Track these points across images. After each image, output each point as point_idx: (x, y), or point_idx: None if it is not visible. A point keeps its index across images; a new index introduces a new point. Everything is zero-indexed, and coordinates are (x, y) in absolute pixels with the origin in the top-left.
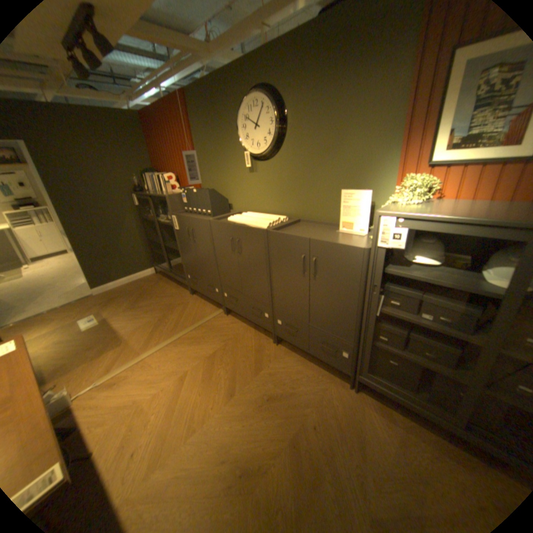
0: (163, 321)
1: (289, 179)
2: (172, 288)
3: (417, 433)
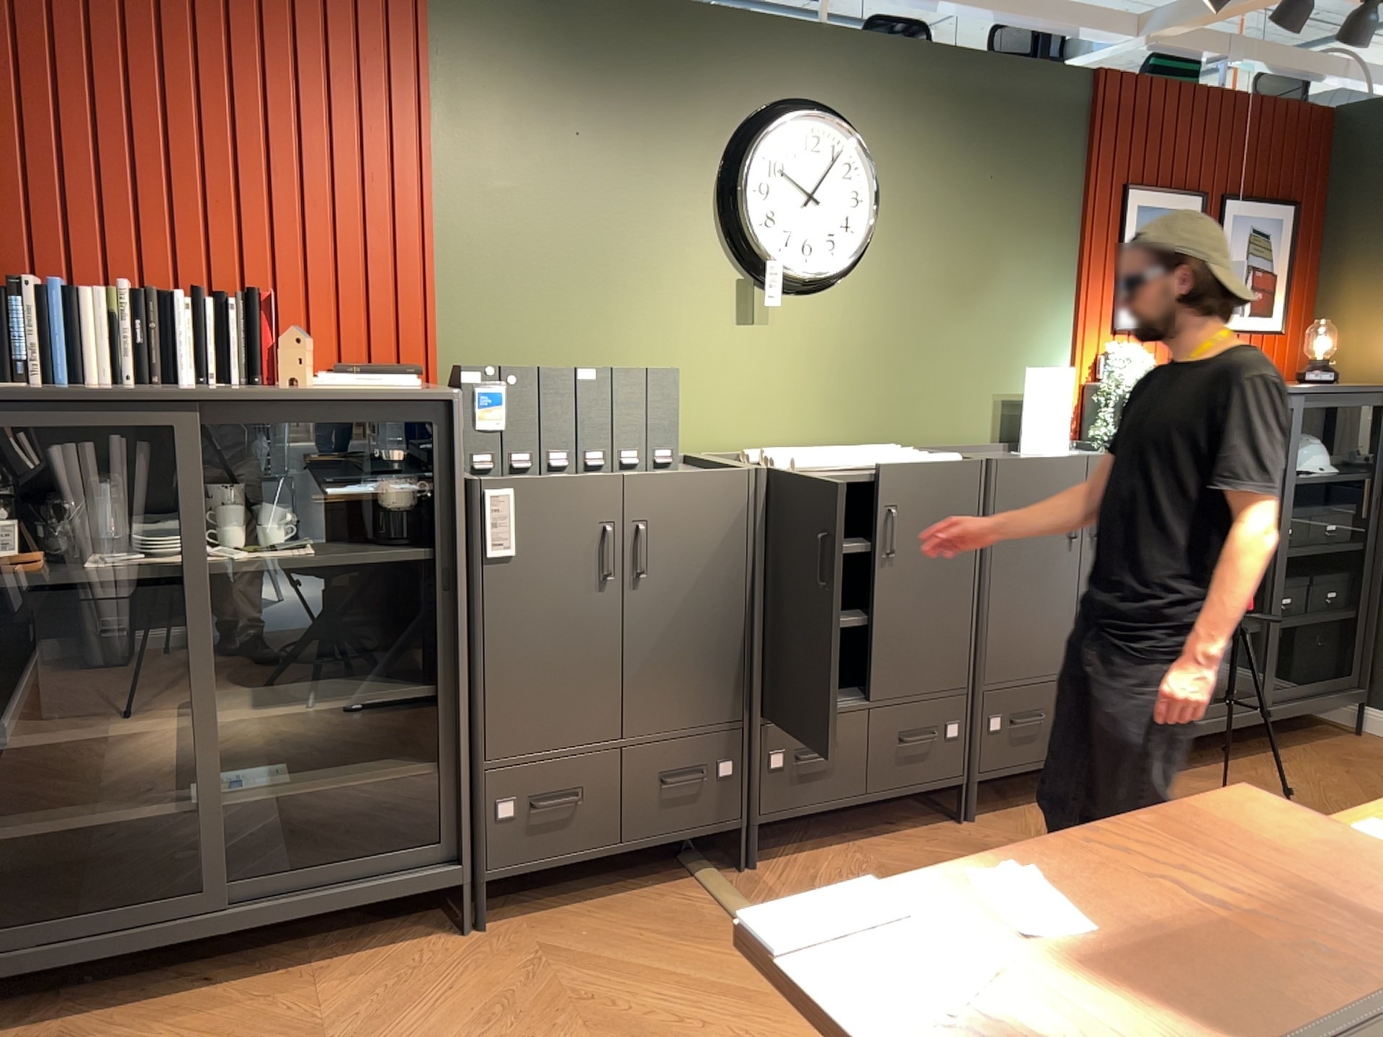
0: (647, 1033)
1: (872, 347)
2: (291, 990)
3: (1240, 767)
